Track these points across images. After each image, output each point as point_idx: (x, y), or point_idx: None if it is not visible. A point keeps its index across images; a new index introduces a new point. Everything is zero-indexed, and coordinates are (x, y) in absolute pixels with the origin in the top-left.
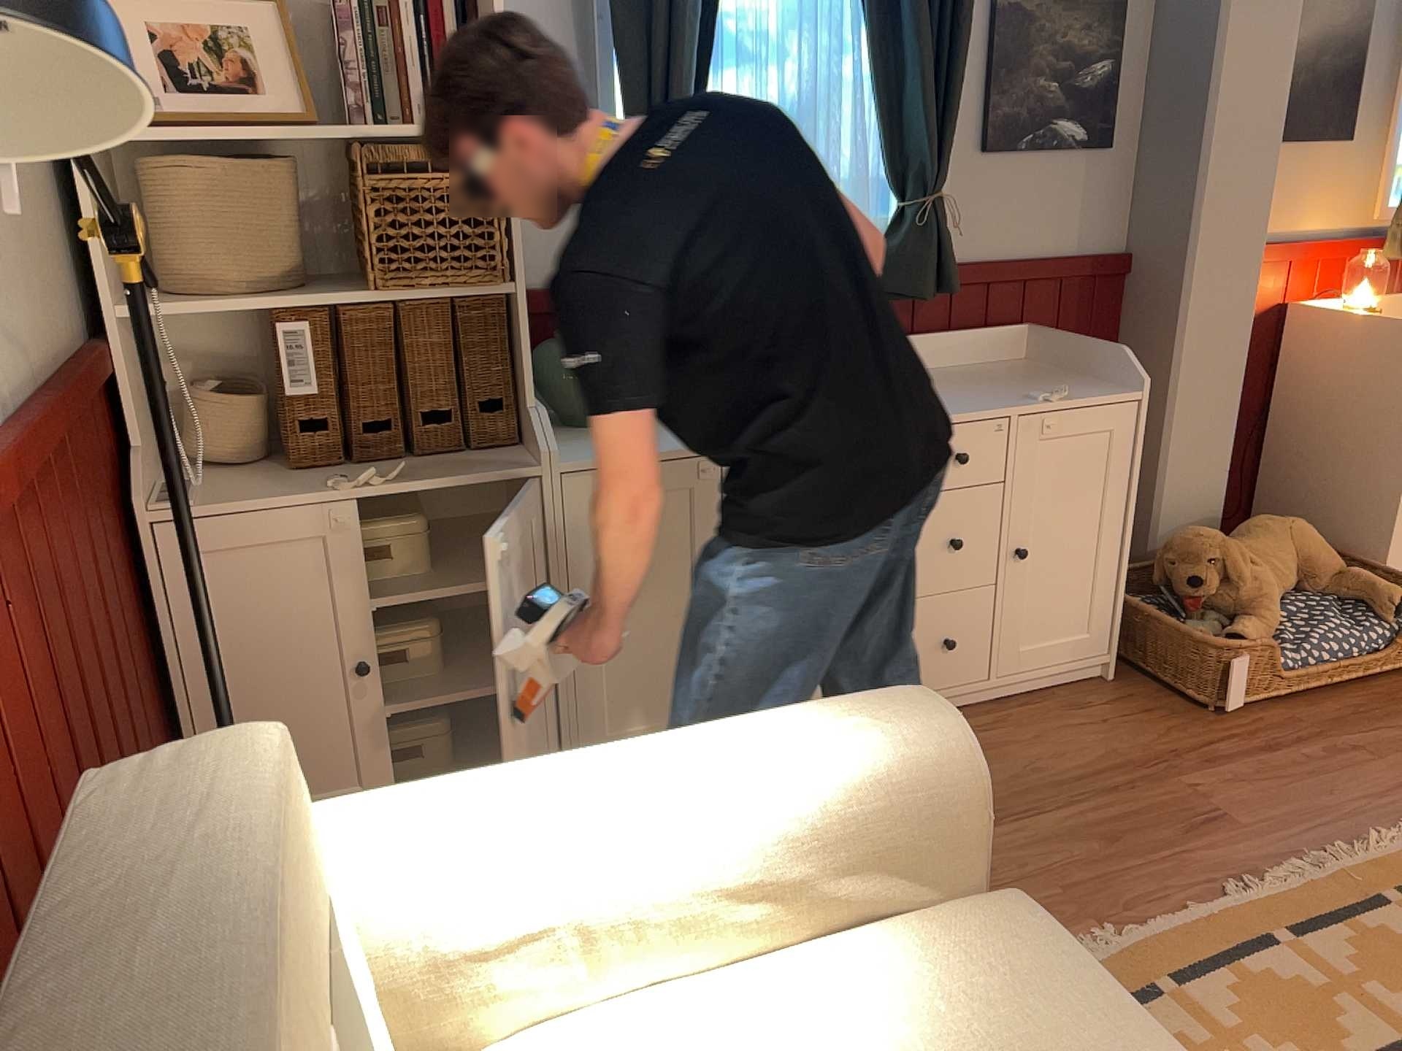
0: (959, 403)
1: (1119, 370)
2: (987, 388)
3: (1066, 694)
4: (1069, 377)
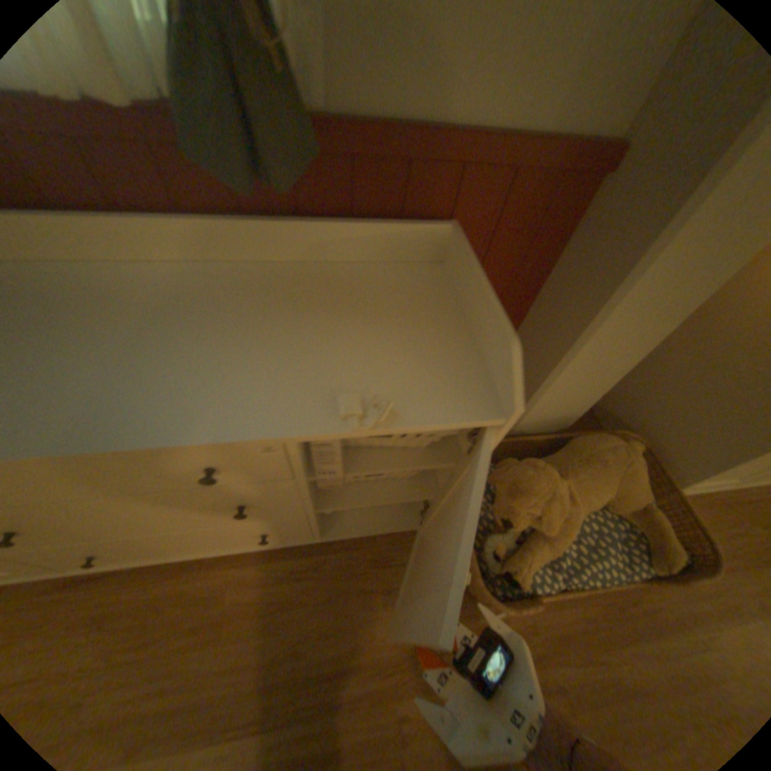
0: (232, 389)
1: (506, 354)
2: (324, 337)
3: (383, 540)
4: (450, 329)
